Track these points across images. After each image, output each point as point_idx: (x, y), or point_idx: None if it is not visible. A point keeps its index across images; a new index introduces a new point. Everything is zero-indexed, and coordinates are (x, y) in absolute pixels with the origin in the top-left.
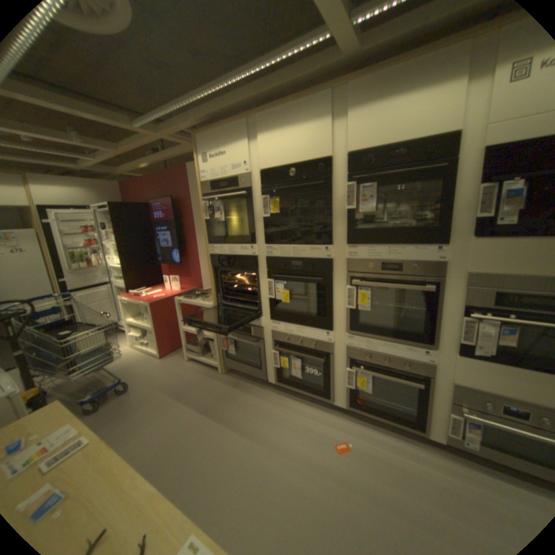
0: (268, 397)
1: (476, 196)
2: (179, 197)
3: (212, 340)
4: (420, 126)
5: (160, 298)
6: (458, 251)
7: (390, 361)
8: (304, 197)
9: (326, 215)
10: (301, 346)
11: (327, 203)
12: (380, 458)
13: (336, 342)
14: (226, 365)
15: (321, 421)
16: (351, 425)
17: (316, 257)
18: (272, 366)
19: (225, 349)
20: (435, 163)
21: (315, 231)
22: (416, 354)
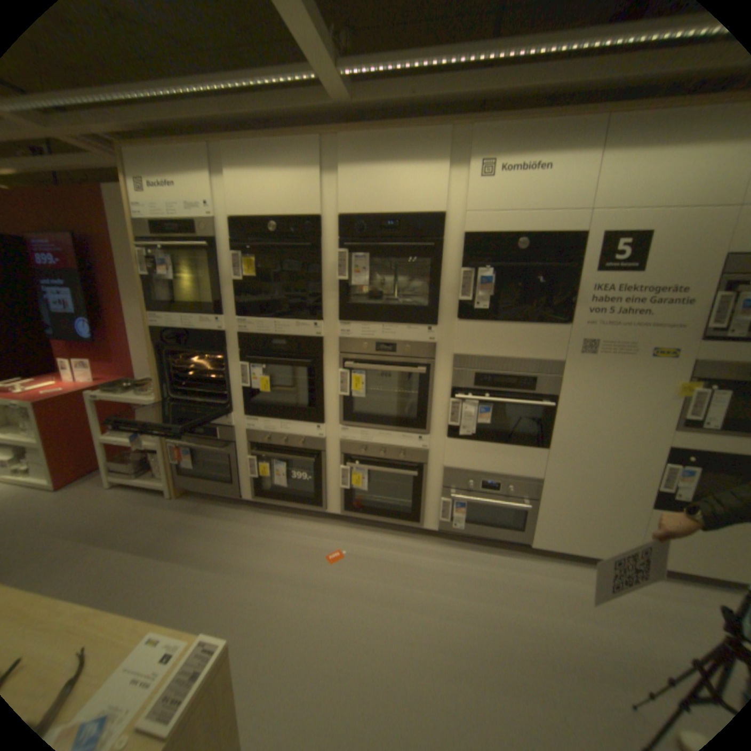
0: (242, 518)
1: (458, 280)
2: (88, 235)
3: (153, 452)
4: (410, 201)
5: (54, 395)
6: (444, 334)
7: (385, 452)
8: (288, 260)
9: (315, 285)
10: (286, 446)
11: (317, 270)
12: (374, 558)
13: (328, 438)
14: (177, 486)
15: (310, 534)
16: (345, 531)
17: (304, 335)
18: (247, 477)
19: (176, 462)
20: (423, 242)
21: (303, 304)
22: (410, 441)
